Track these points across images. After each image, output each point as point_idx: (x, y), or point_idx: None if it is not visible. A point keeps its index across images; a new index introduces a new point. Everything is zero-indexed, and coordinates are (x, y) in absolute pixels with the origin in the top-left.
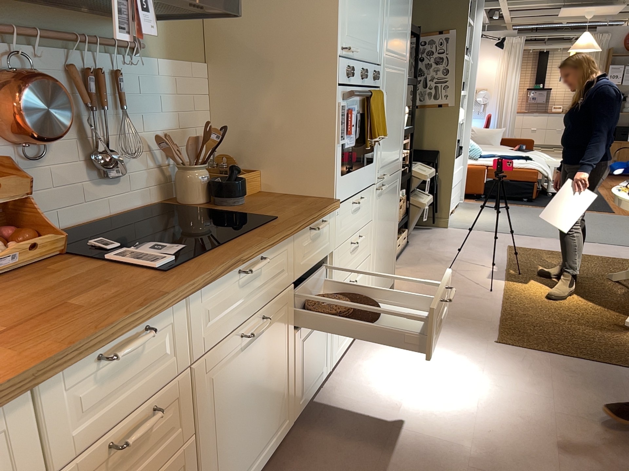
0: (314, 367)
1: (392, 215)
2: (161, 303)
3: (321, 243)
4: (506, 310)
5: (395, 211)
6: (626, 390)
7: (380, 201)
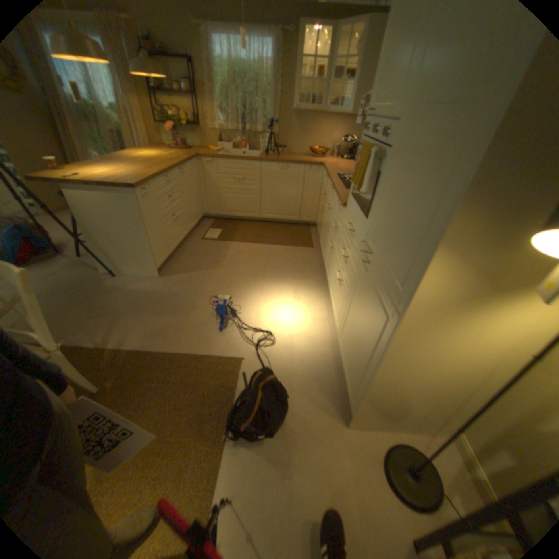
0: (328, 266)
1: (369, 331)
2: (326, 172)
3: (339, 215)
4: (220, 427)
5: (375, 349)
6: (171, 330)
7: (362, 272)
